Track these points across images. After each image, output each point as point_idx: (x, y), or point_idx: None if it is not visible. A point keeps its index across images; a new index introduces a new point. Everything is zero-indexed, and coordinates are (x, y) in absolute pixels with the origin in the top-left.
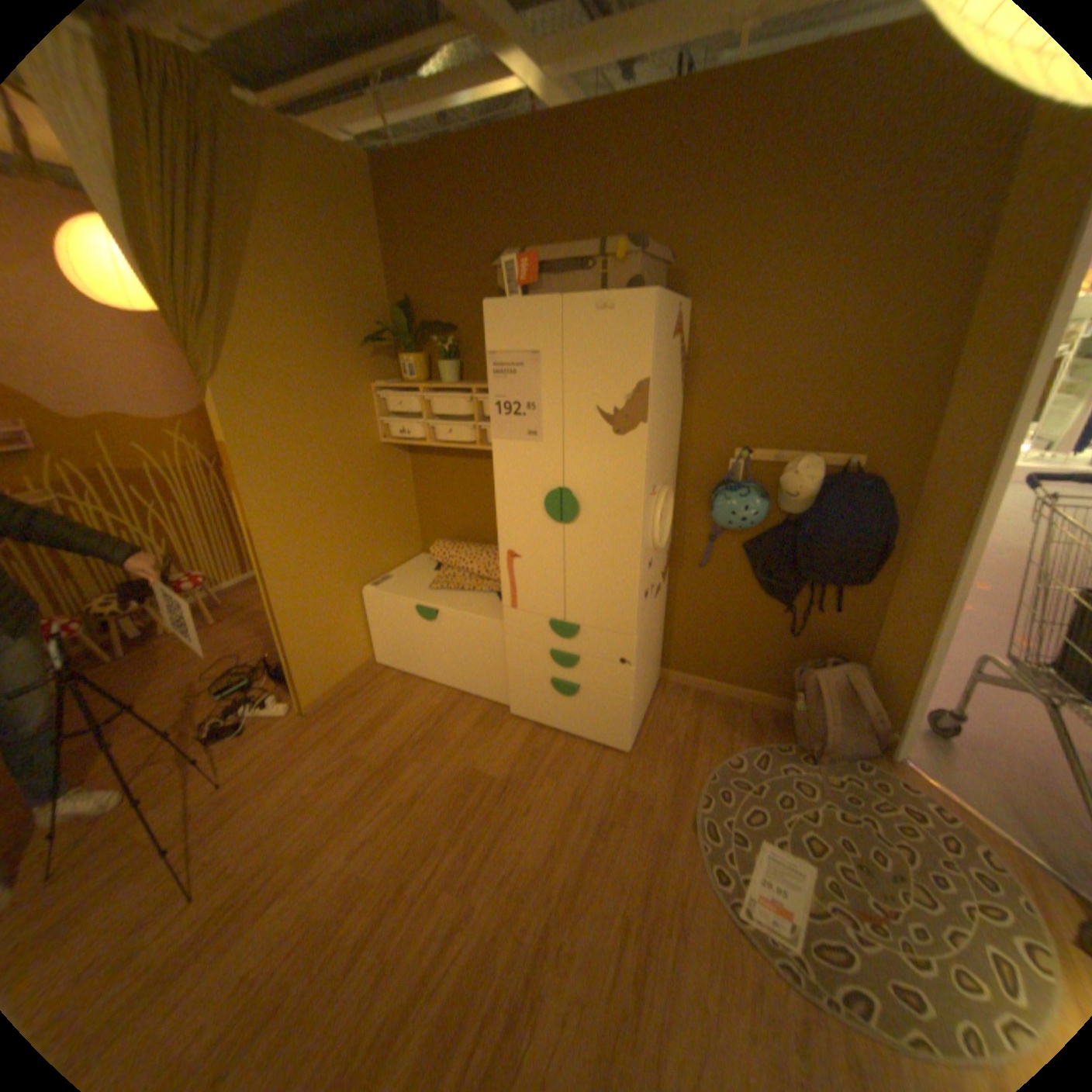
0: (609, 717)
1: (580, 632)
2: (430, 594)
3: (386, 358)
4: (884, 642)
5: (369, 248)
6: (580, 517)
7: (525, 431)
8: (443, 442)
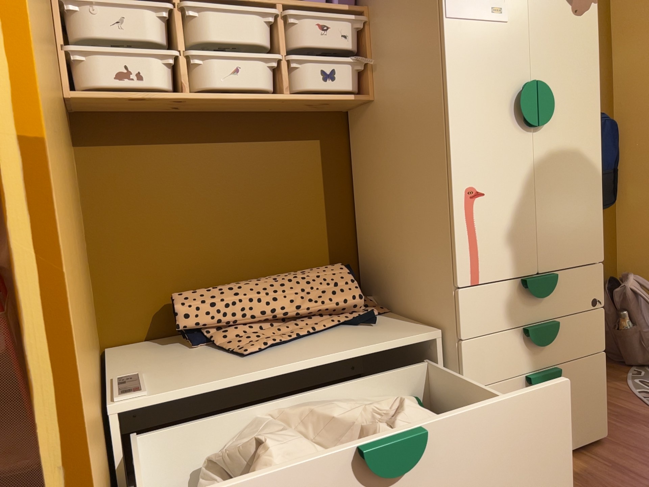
0: (588, 394)
1: (557, 280)
2: (263, 359)
3: None
4: (622, 251)
5: None
6: (552, 117)
7: (489, 7)
8: (220, 89)
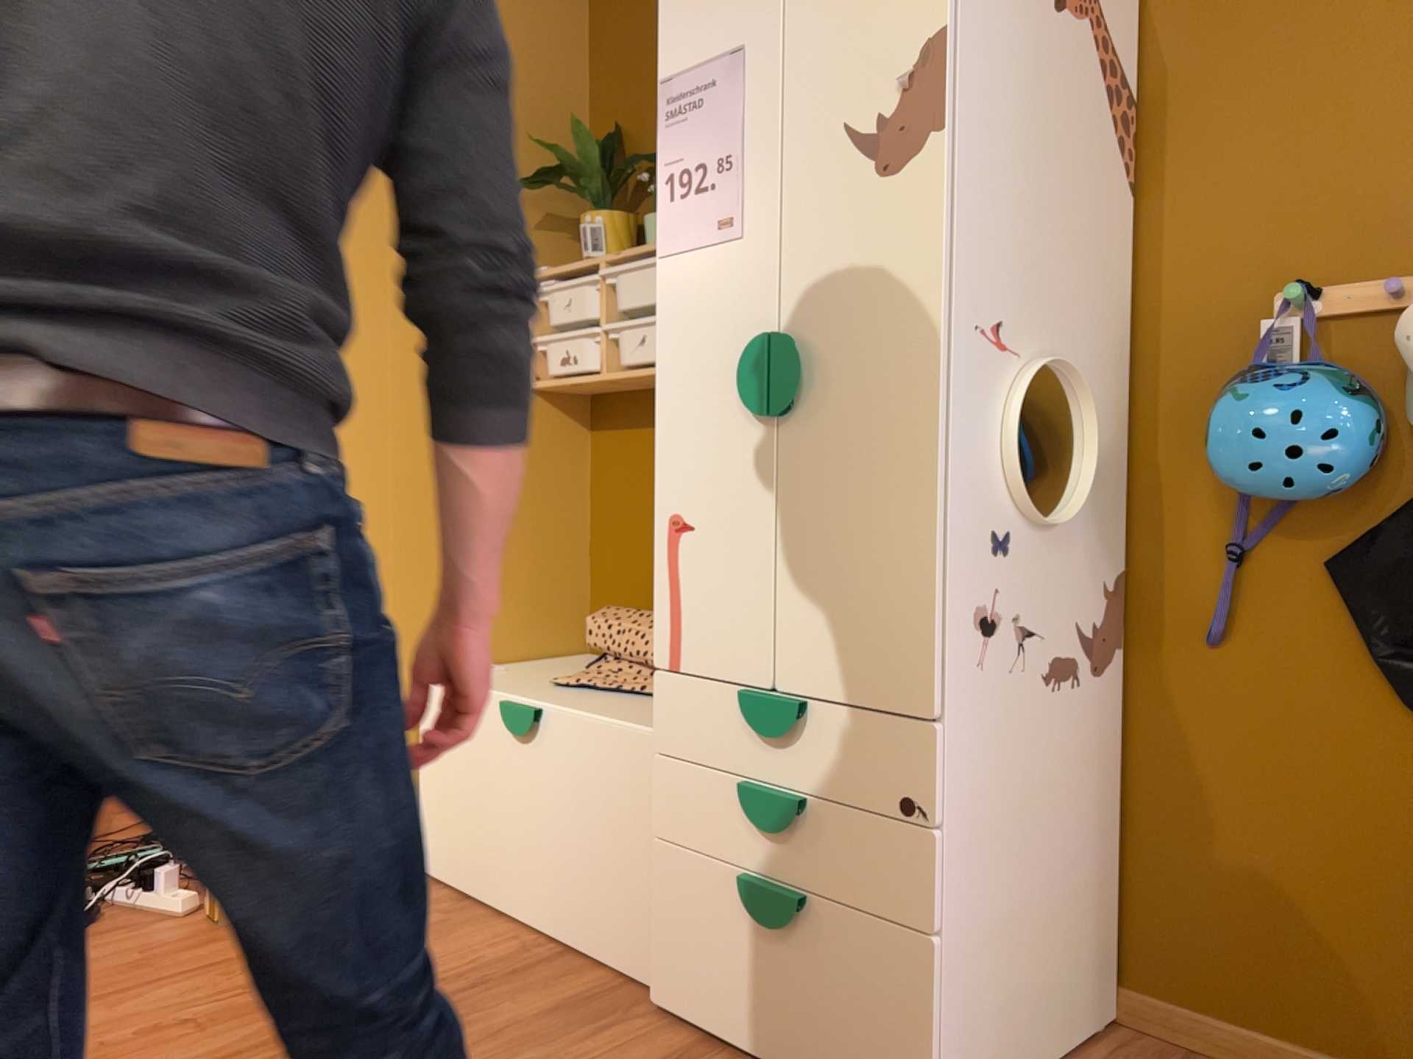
0: (880, 1010)
1: (809, 720)
2: (547, 690)
3: (568, 237)
4: None
5: (569, 52)
6: (813, 393)
7: (714, 220)
8: (629, 363)
